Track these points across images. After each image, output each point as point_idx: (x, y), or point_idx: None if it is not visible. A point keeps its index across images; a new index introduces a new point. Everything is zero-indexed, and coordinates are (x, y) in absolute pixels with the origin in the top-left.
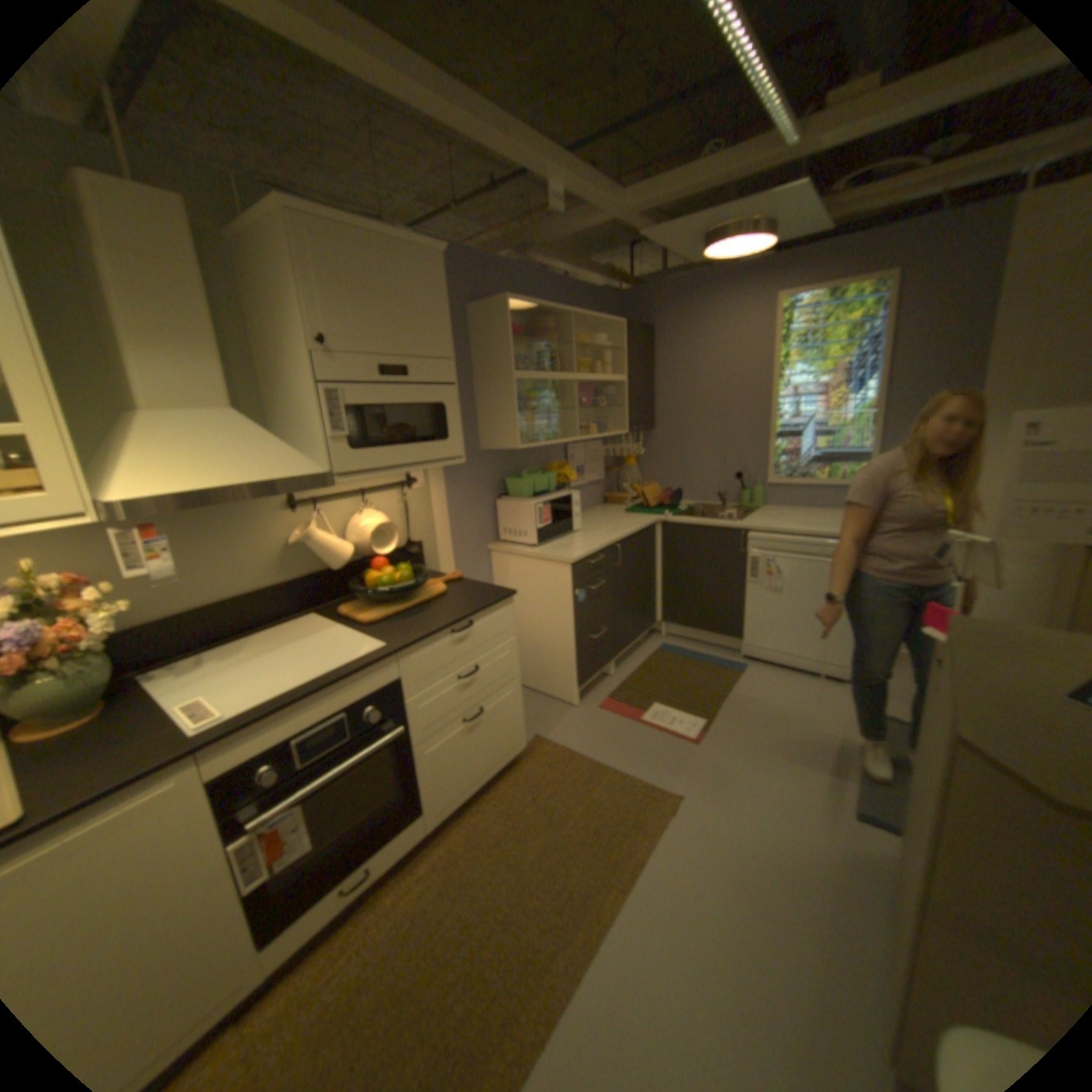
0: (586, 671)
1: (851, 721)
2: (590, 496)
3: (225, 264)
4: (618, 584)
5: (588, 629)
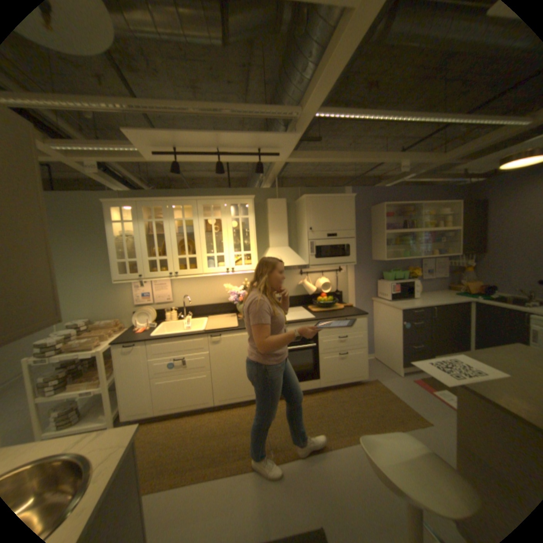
0: (409, 362)
1: None
2: (438, 285)
3: (294, 210)
4: (436, 327)
5: (411, 342)
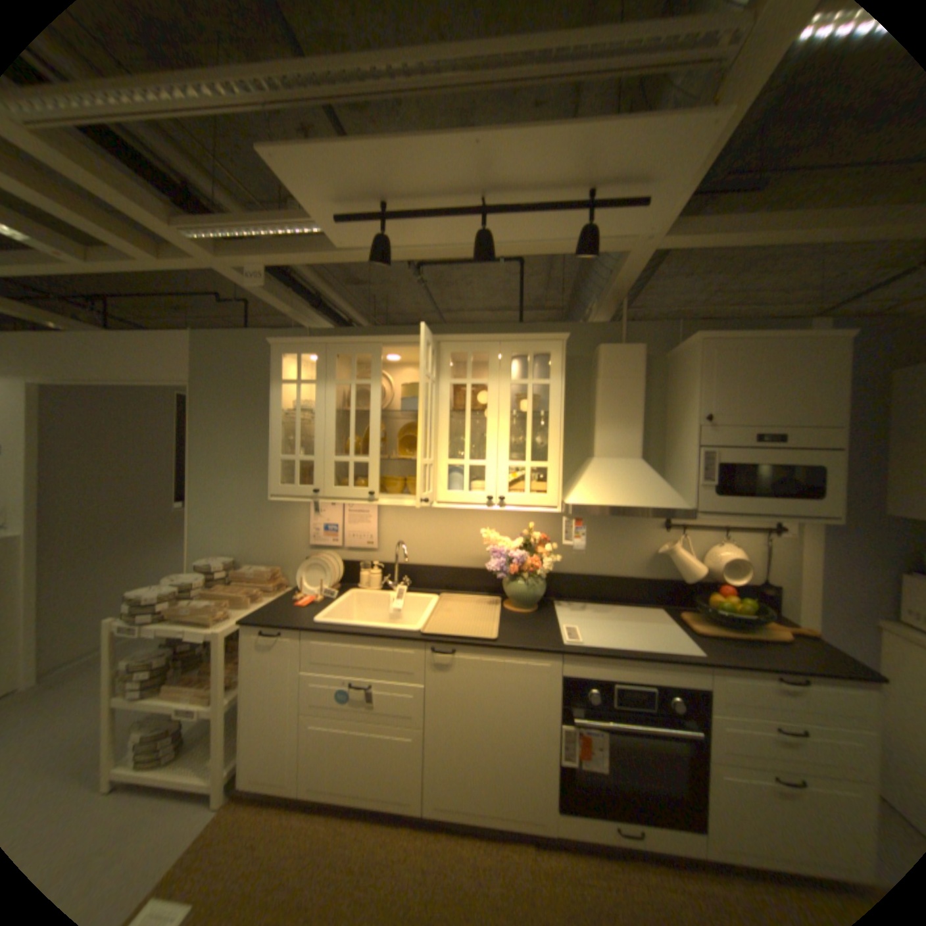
0: None
1: None
2: None
3: (662, 373)
4: None
5: None
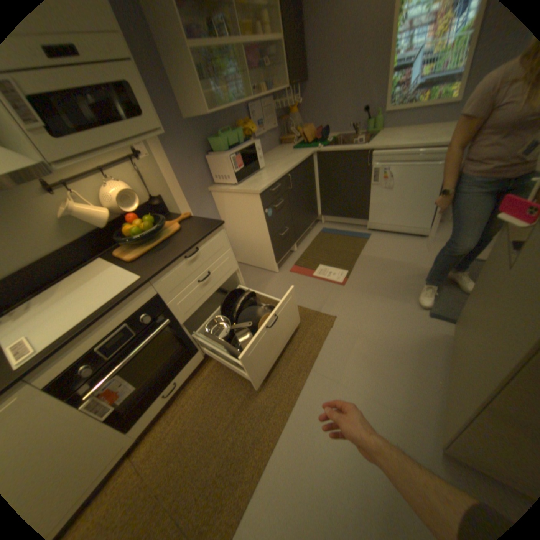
0: (279, 254)
1: (428, 260)
2: (269, 141)
3: None
4: (292, 200)
5: (276, 231)
